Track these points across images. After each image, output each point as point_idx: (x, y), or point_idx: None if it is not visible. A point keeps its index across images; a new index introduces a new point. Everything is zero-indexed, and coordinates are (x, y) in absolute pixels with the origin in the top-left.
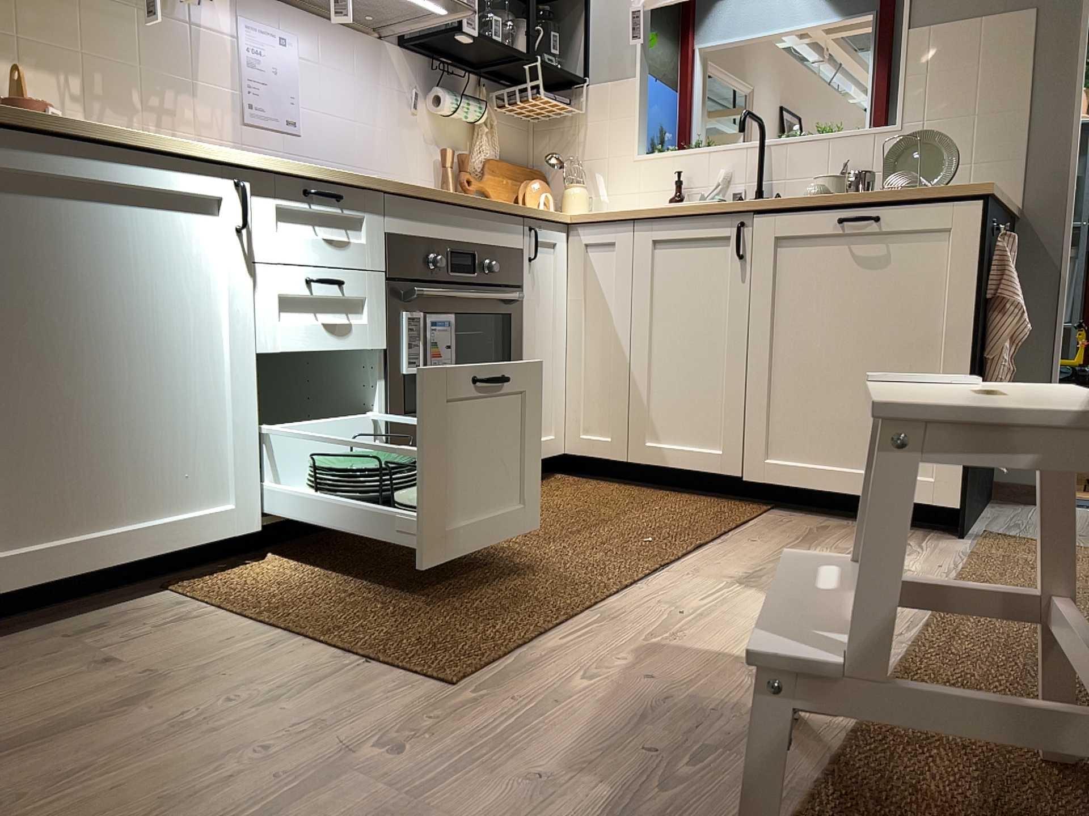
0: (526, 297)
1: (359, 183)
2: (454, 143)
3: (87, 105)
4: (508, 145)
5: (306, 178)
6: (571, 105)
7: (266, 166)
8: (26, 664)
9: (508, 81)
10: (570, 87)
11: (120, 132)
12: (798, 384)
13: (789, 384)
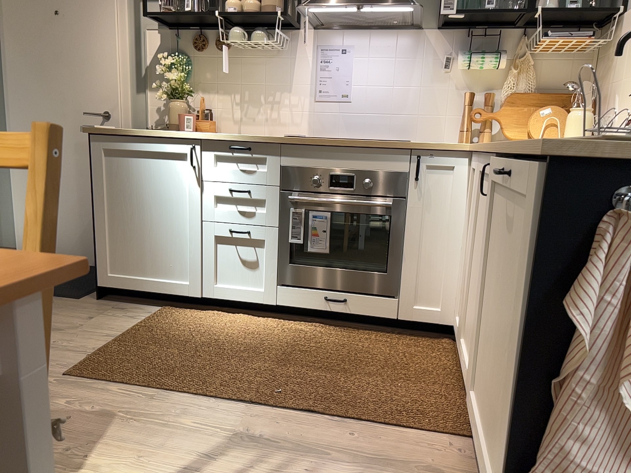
0: (412, 206)
1: (259, 139)
2: (487, 86)
3: (233, 105)
4: (557, 77)
5: (227, 140)
6: (606, 35)
7: (205, 137)
8: (91, 309)
9: (555, 25)
10: (616, 17)
11: (145, 131)
12: (490, 336)
13: (488, 332)
